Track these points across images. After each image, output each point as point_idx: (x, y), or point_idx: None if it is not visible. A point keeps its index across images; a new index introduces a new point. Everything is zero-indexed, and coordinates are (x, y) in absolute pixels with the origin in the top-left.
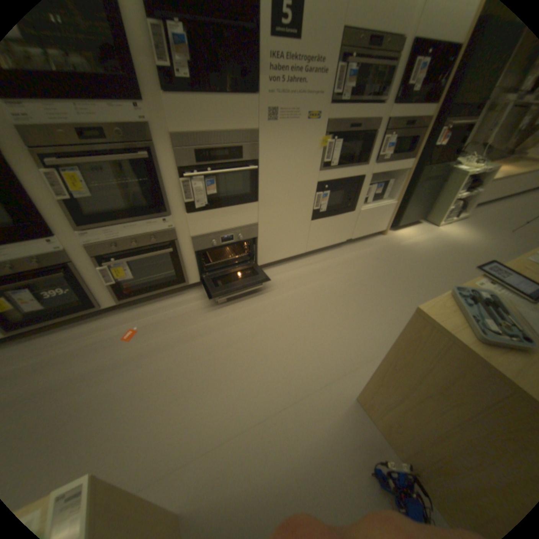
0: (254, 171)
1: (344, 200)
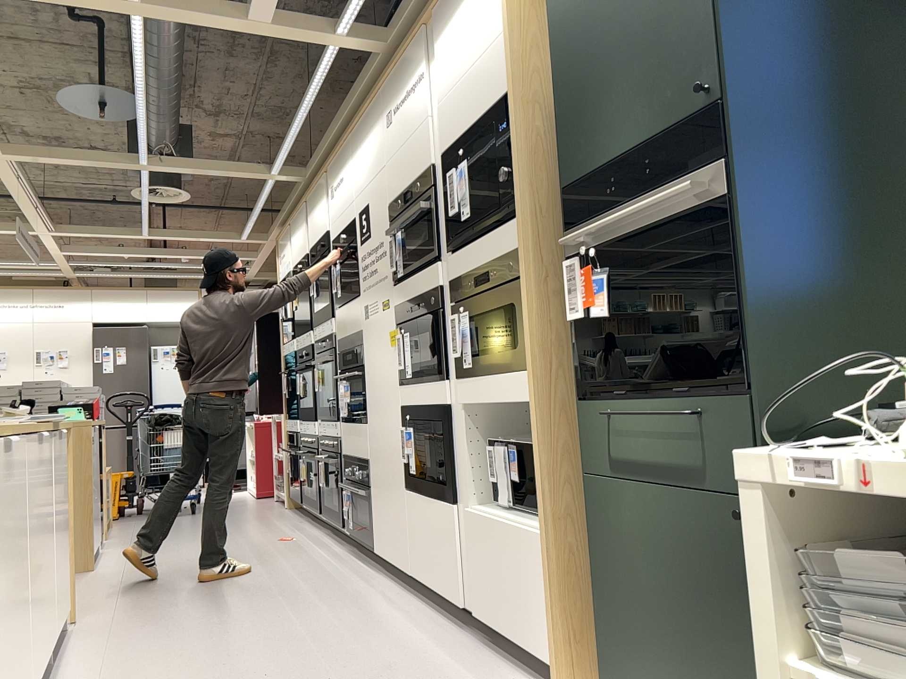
0: (363, 380)
1: (434, 461)
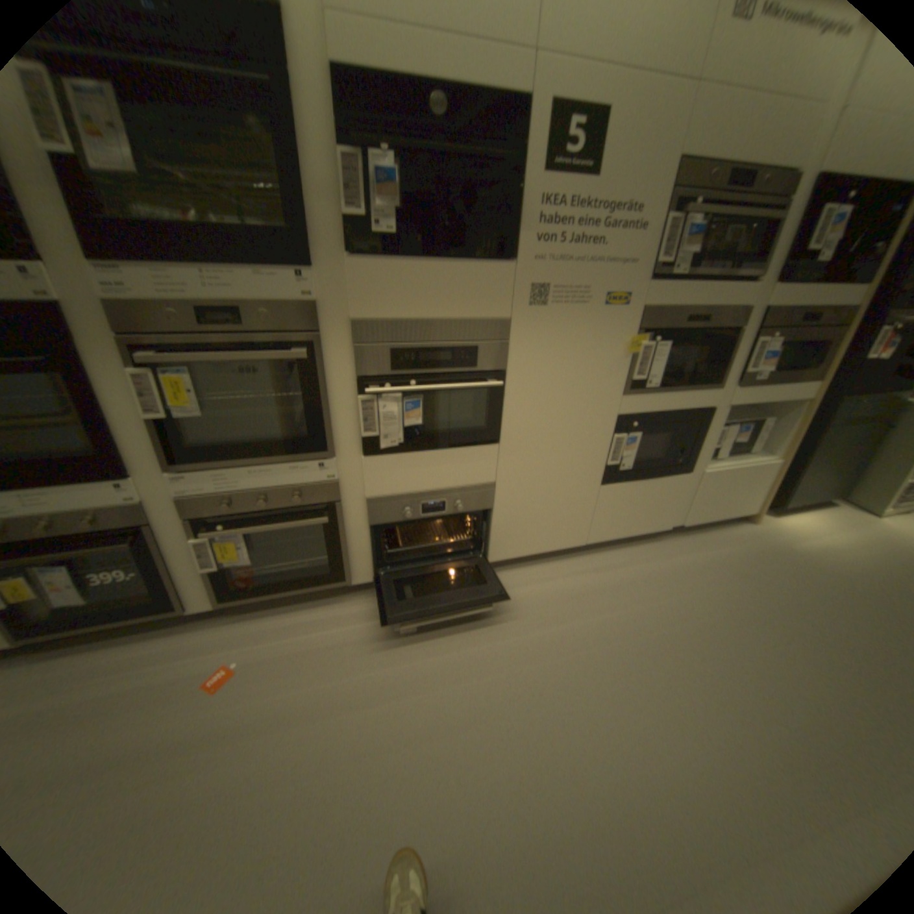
0: (495, 391)
1: (670, 451)
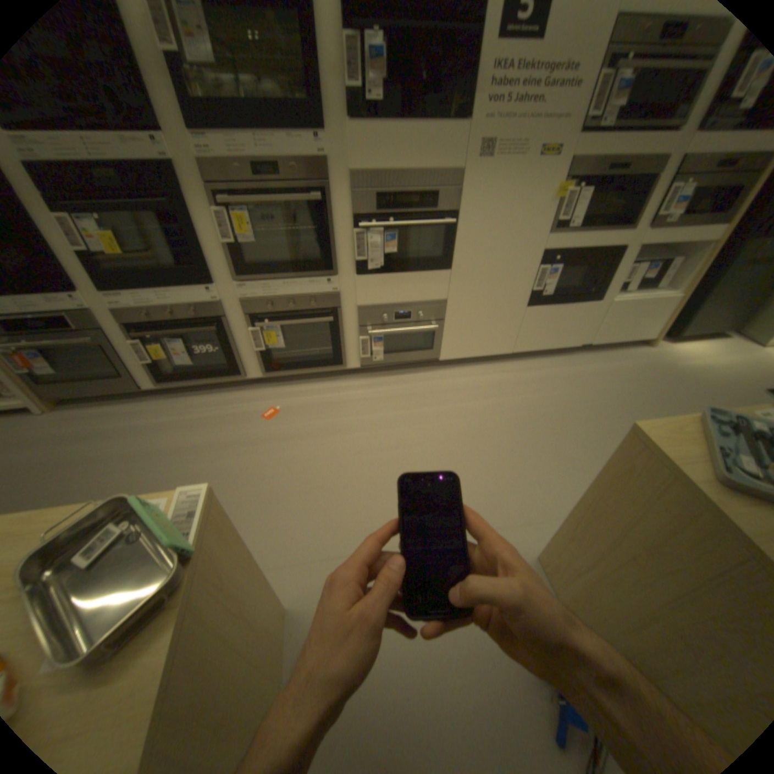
0: (450, 228)
1: (585, 282)
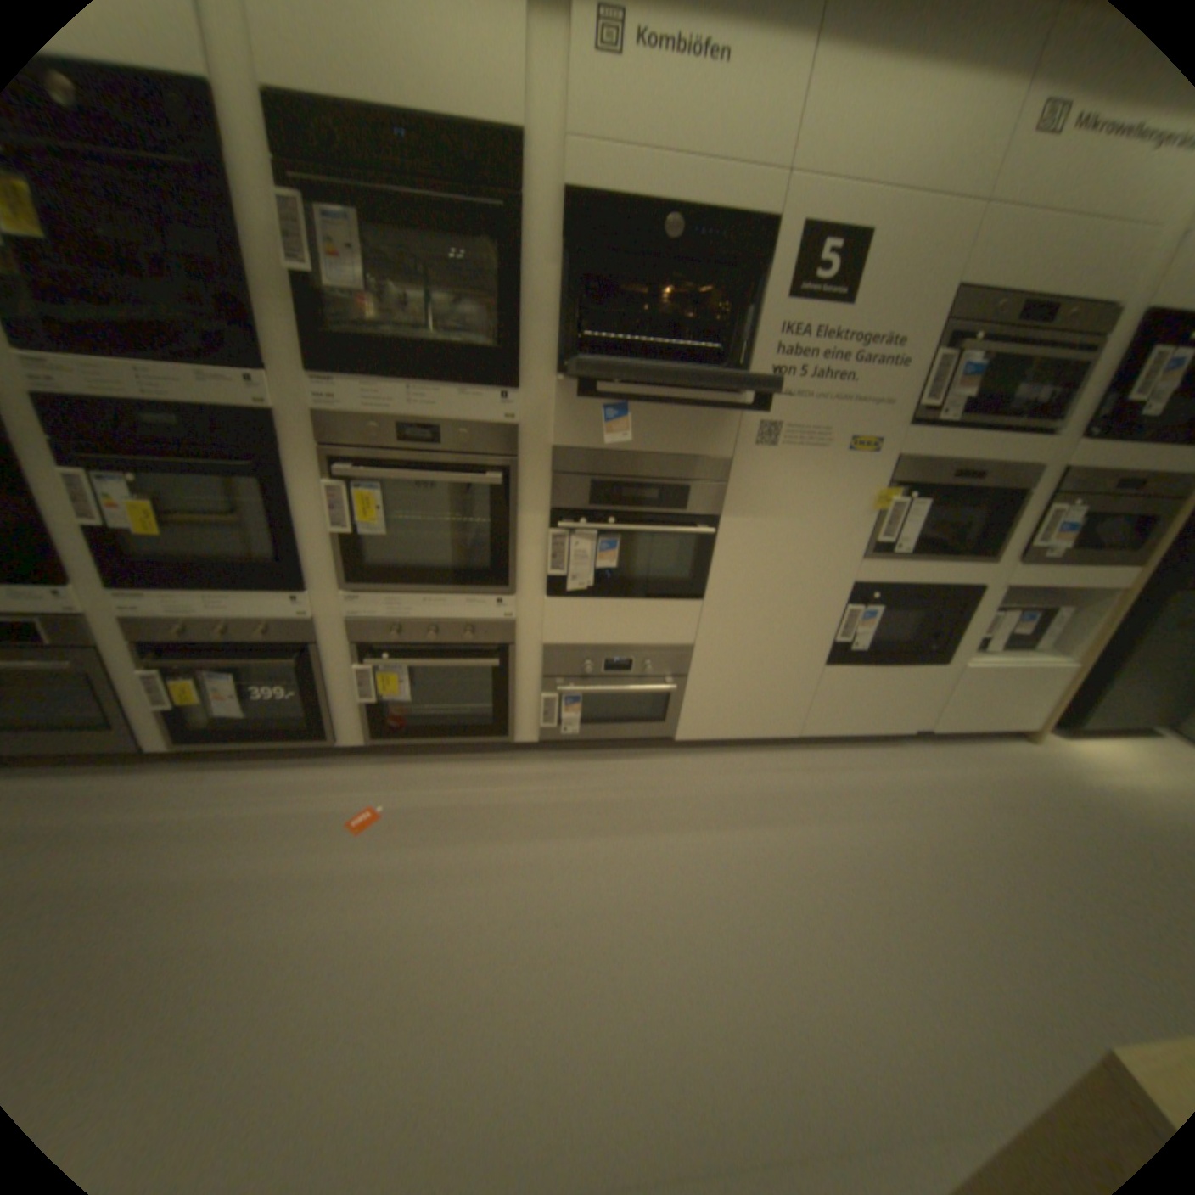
0: (705, 539)
1: (921, 635)
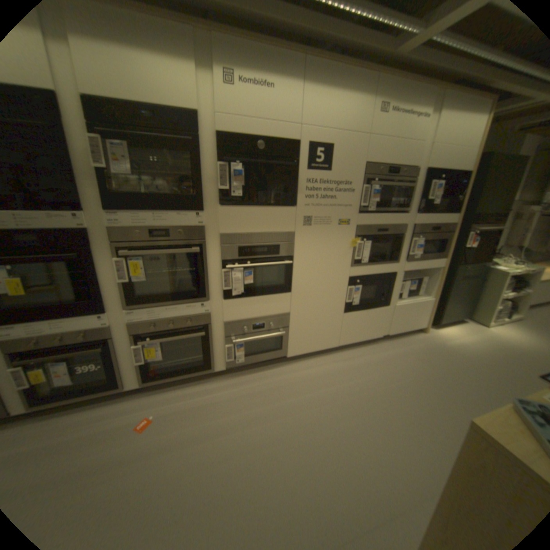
0: (288, 265)
1: (376, 294)
